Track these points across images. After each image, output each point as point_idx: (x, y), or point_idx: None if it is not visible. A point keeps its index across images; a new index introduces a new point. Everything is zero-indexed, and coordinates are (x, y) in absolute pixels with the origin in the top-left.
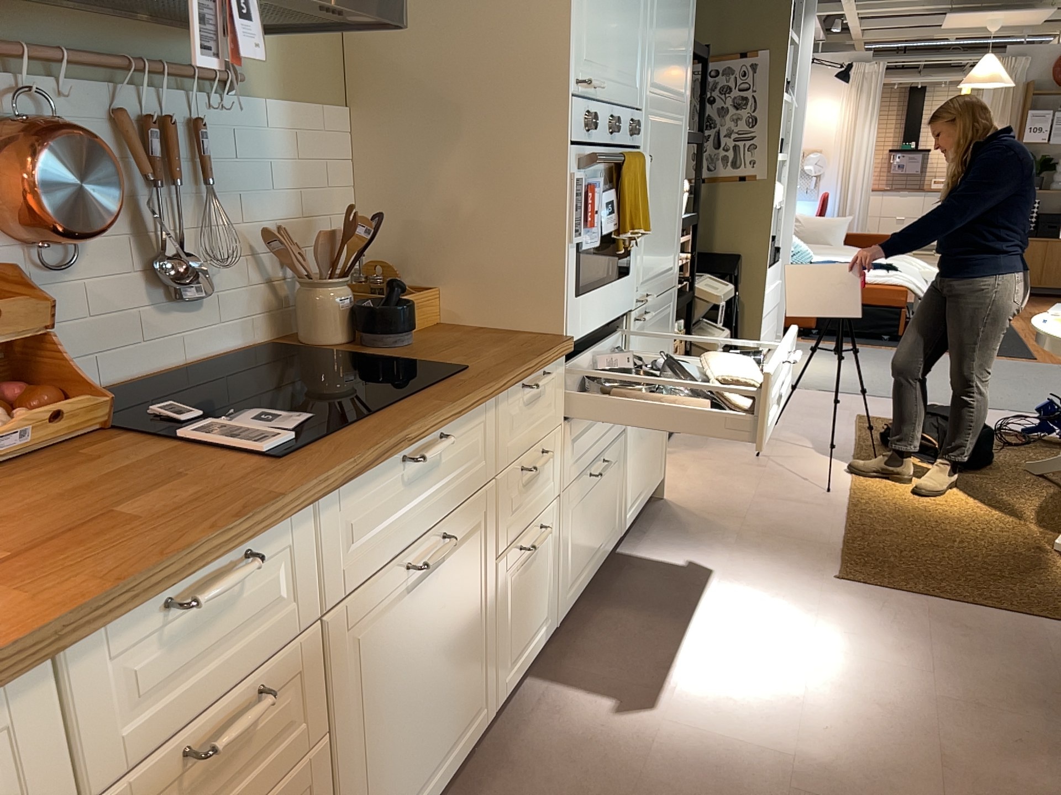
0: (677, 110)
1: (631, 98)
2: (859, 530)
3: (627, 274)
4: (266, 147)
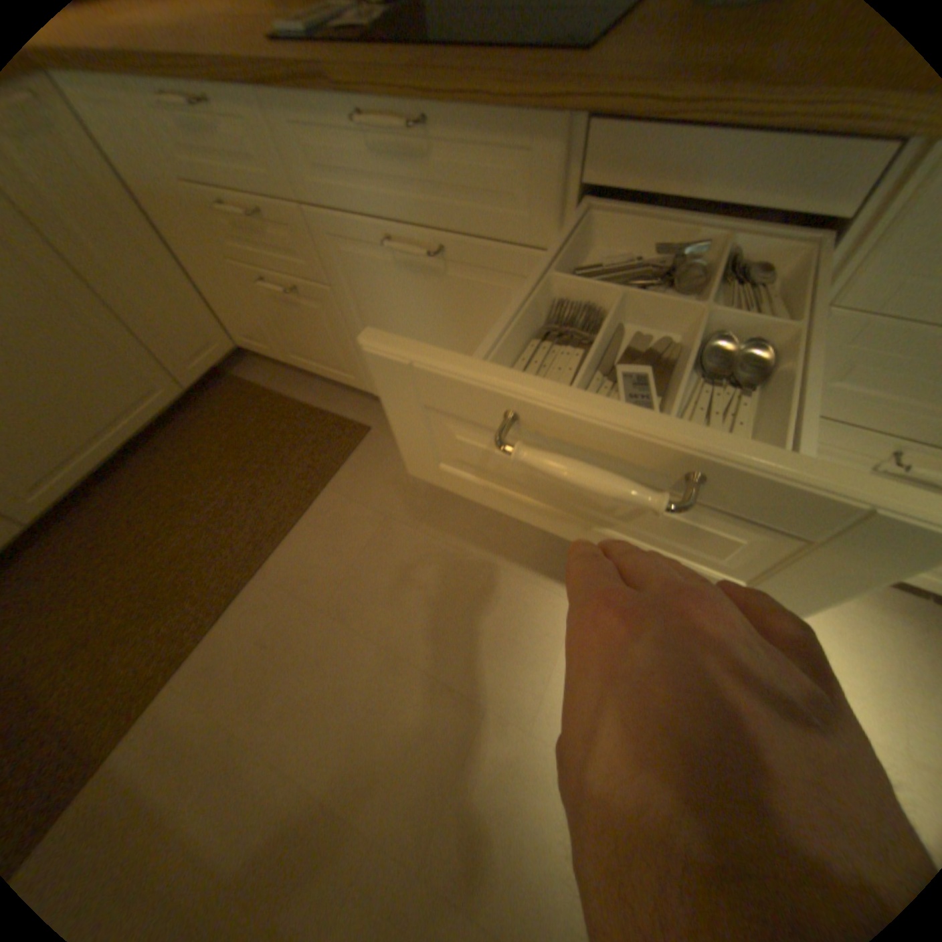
0: None
1: None
2: None
3: None
4: None
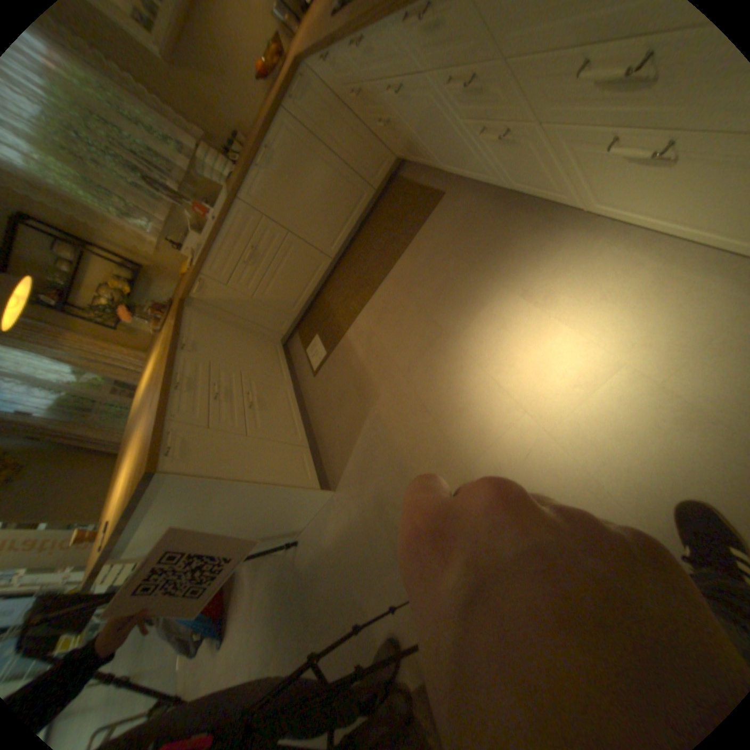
0: None
1: None
2: None
3: None
4: None
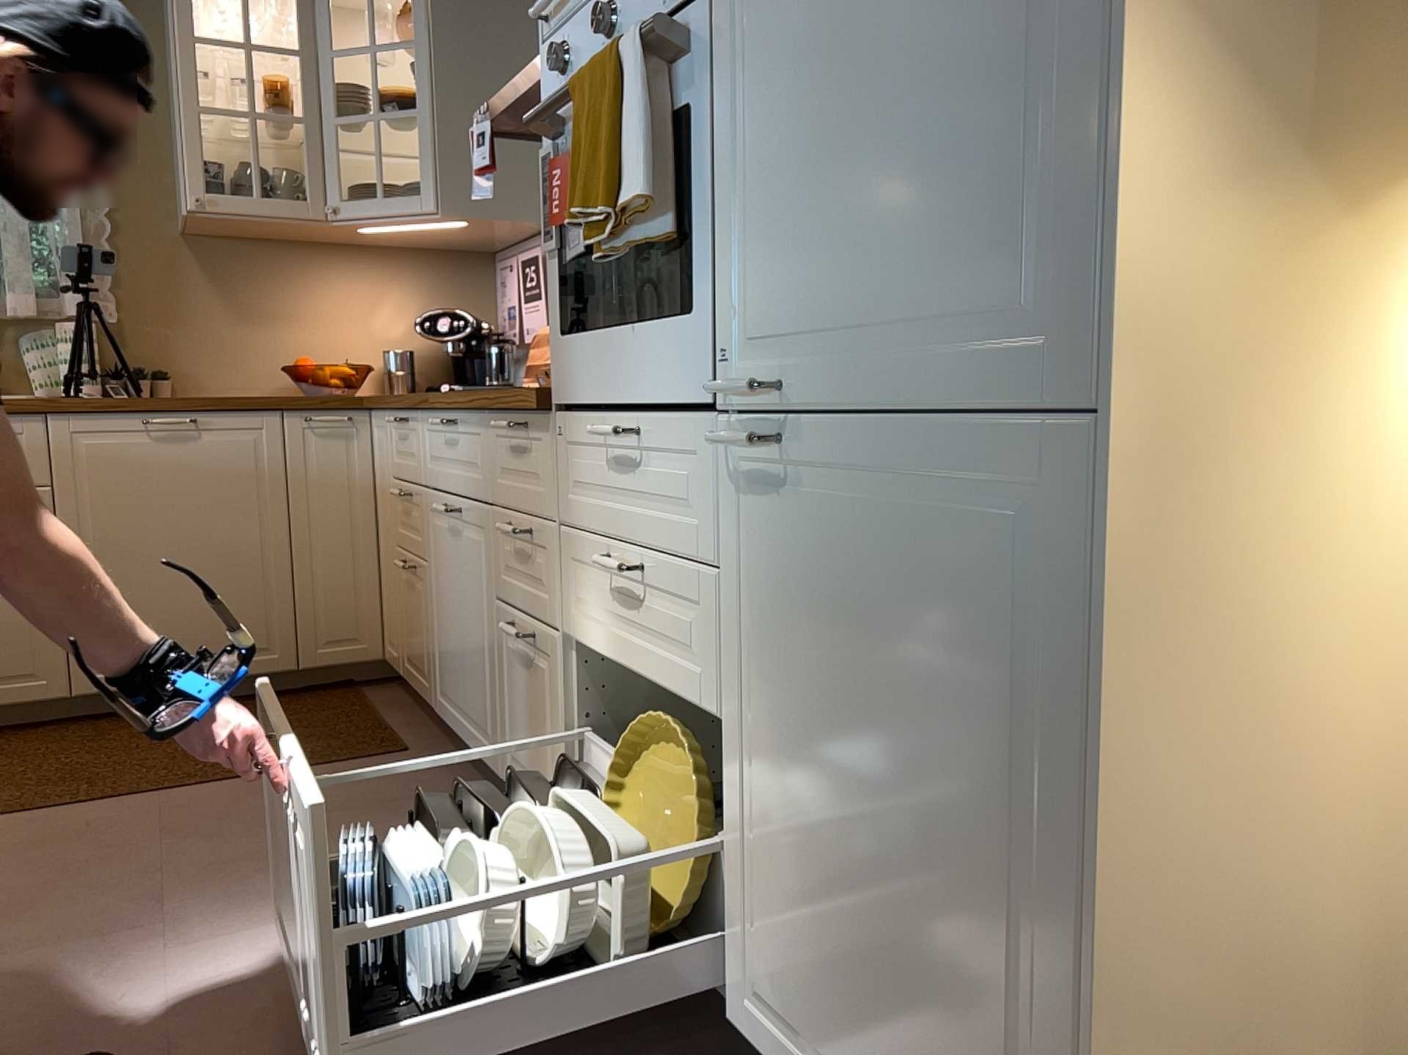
0: None
1: None
2: None
3: (695, 312)
4: None
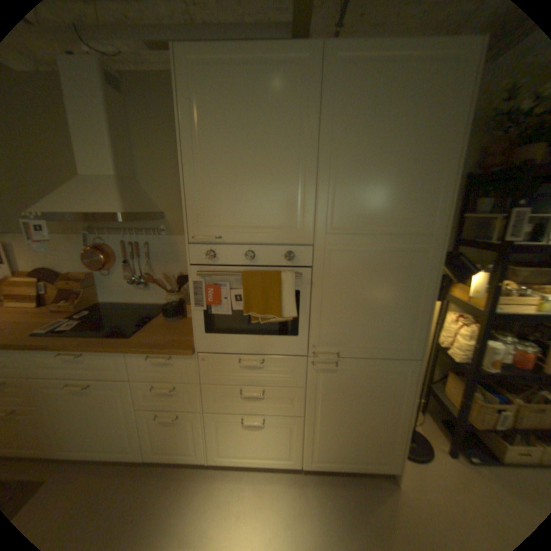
0: (406, 239)
1: (284, 238)
2: None
3: (293, 335)
4: (175, 249)
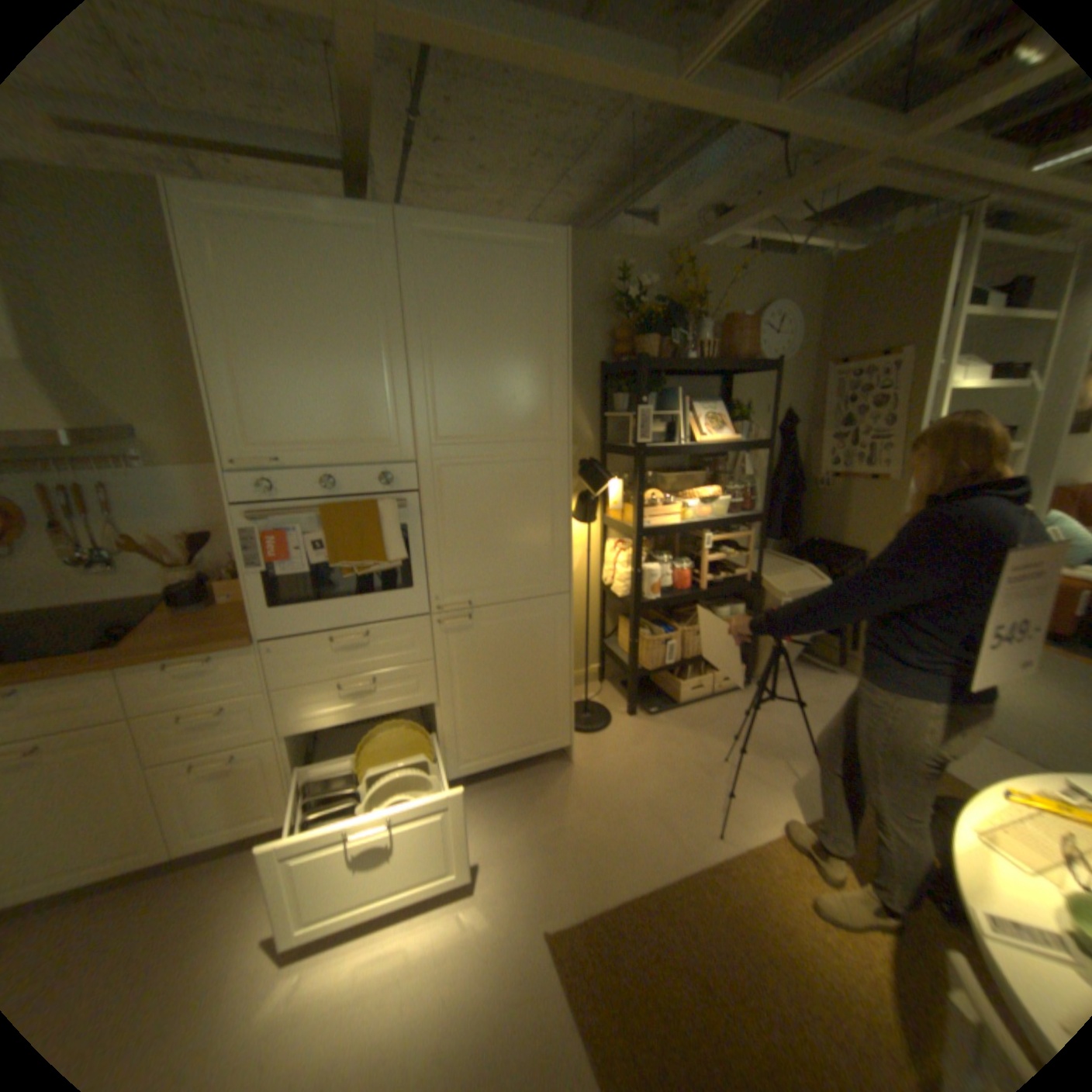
0: (527, 448)
1: (375, 456)
2: (664, 907)
3: (407, 589)
4: (167, 492)
